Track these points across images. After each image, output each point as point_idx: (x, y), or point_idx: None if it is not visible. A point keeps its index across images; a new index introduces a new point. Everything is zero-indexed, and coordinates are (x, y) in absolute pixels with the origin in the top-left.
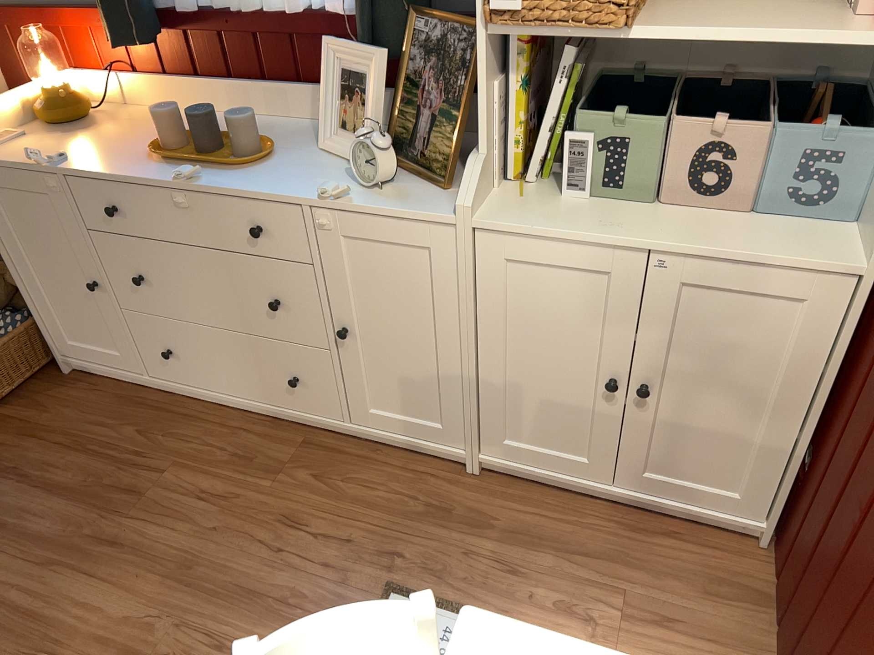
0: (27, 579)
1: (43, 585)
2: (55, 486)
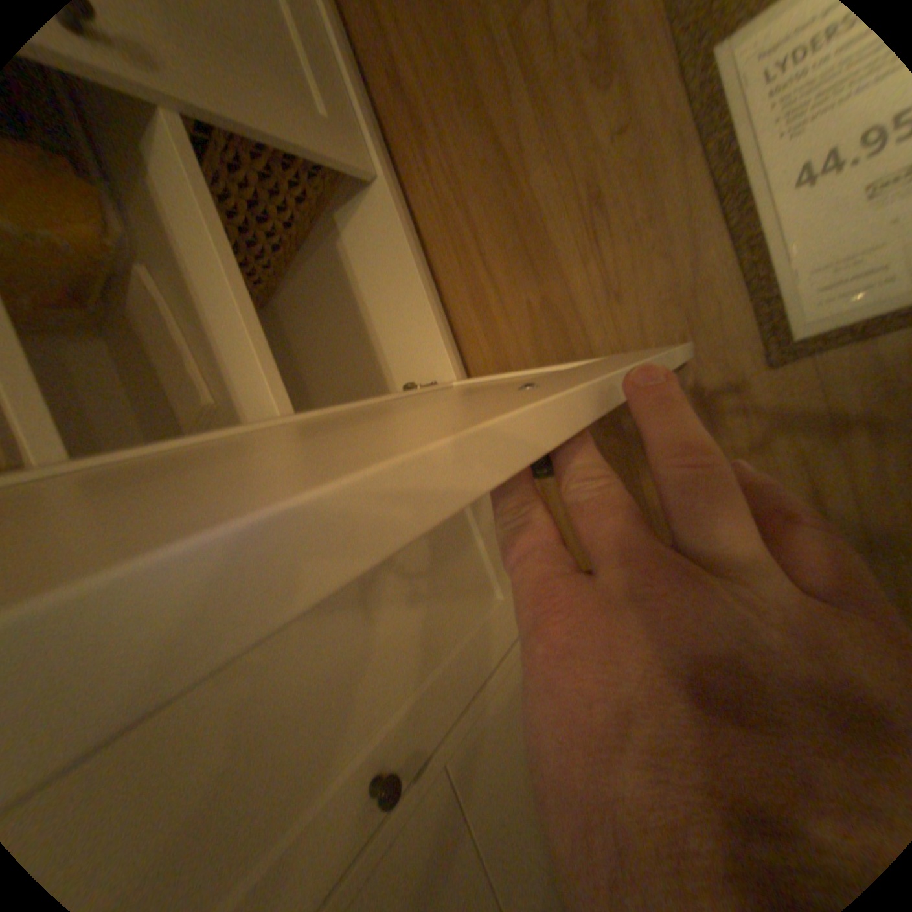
0: None
1: None
2: None
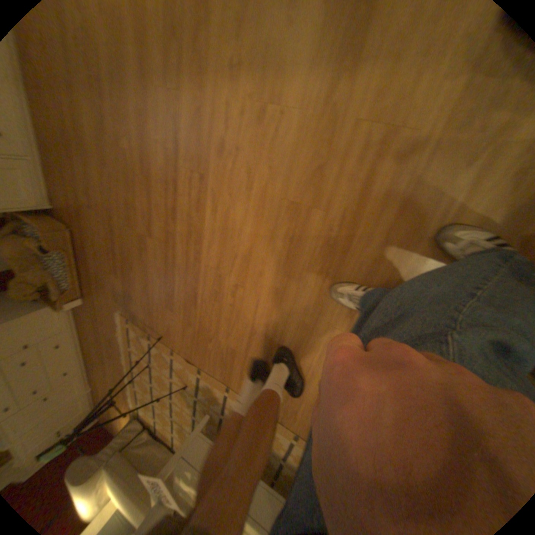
0: (88, 158)
1: (86, 149)
2: (68, 176)
